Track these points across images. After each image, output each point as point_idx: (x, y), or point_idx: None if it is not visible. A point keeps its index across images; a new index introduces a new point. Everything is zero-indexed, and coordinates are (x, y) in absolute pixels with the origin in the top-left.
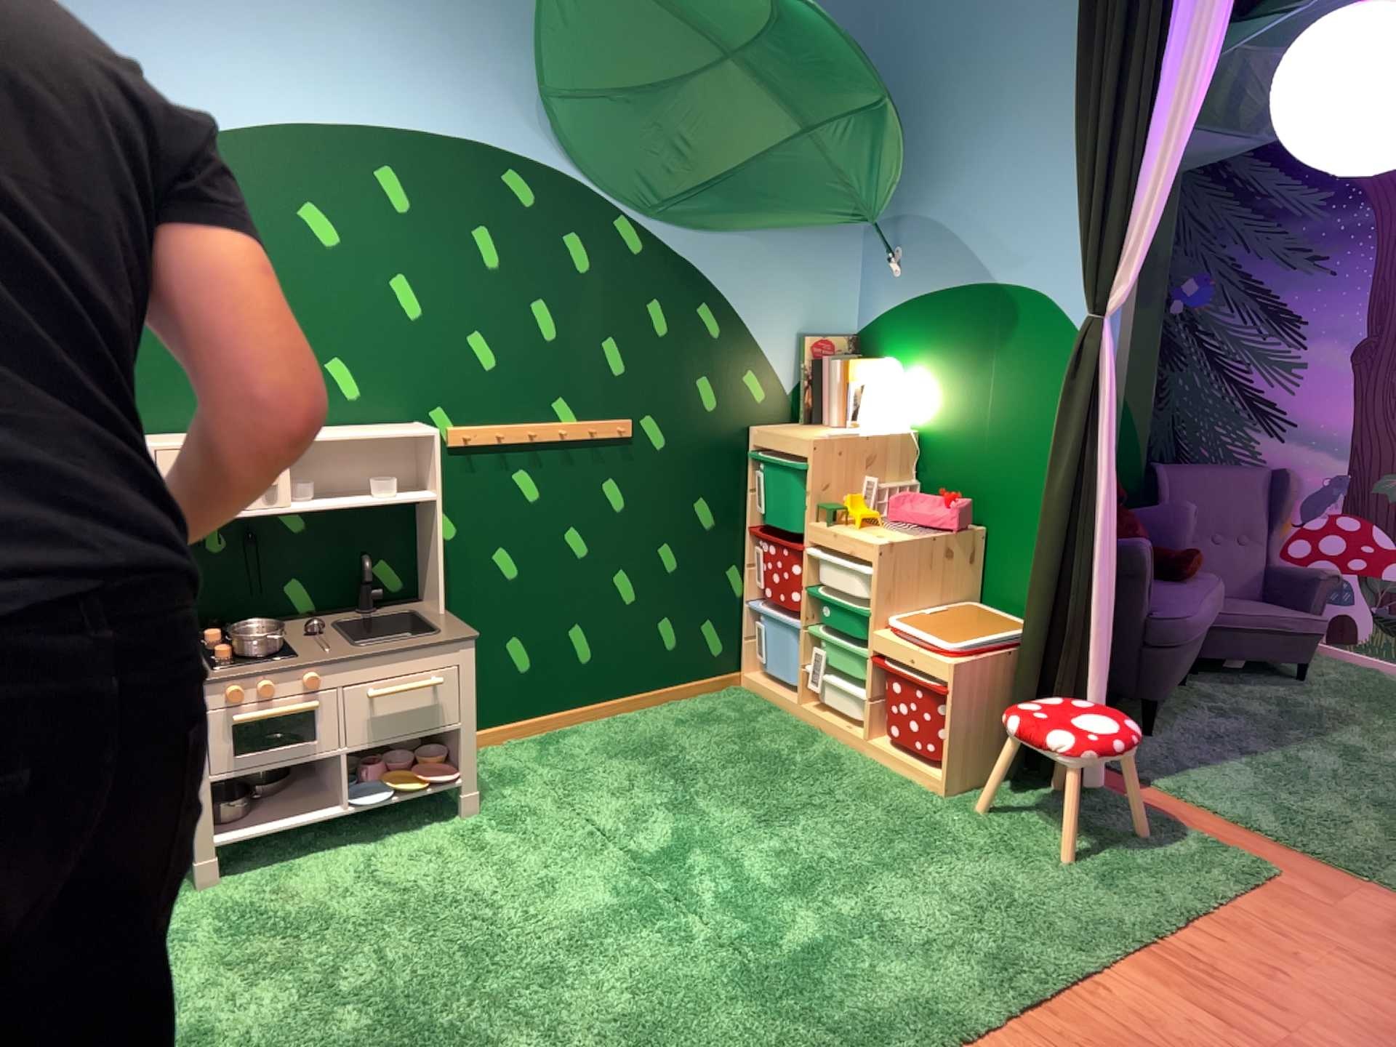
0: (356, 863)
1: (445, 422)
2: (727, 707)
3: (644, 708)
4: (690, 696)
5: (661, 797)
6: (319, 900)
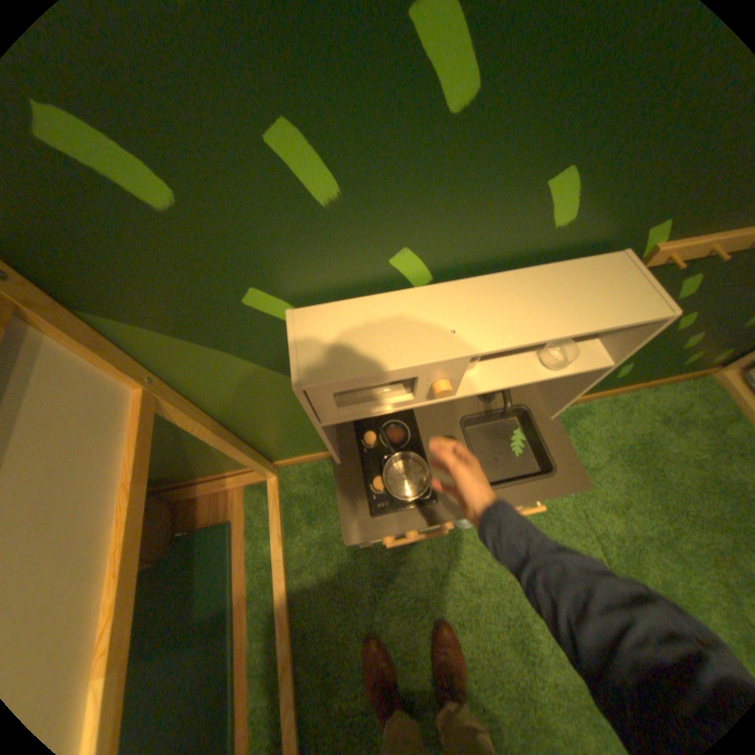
0: (449, 544)
1: (662, 240)
2: (701, 404)
3: (638, 392)
4: (673, 383)
5: (650, 526)
6: (428, 582)
